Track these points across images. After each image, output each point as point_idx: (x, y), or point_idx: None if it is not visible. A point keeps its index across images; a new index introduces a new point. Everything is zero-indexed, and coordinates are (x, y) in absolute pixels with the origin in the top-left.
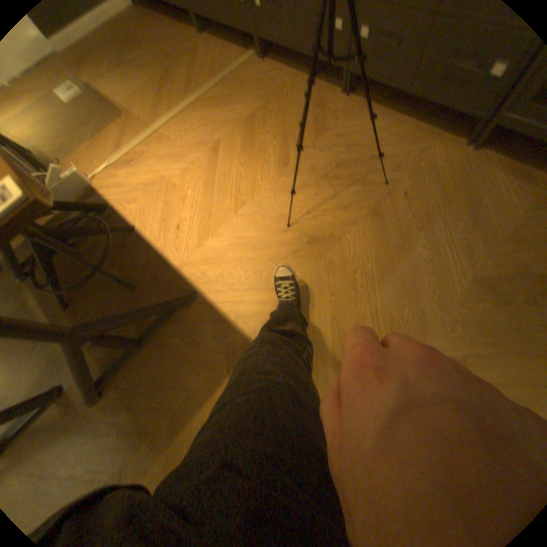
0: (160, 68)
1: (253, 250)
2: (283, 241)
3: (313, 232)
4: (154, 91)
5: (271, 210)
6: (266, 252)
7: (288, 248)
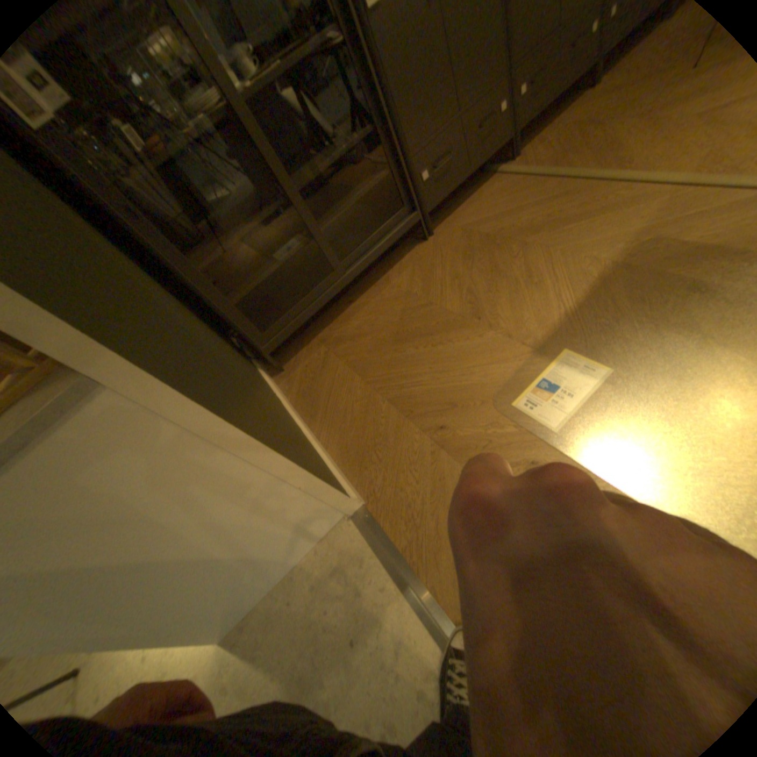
0: (515, 241)
1: None
2: None
3: None
4: (581, 221)
5: None
6: None
7: None
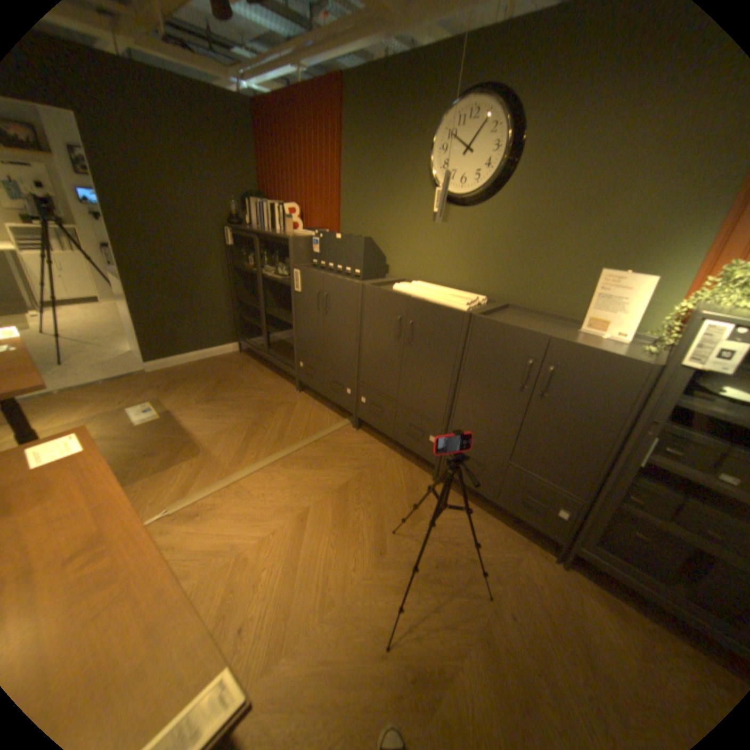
0: (256, 416)
1: (342, 690)
2: (382, 678)
3: (420, 667)
4: (244, 437)
5: (366, 621)
6: (360, 696)
7: (390, 693)
